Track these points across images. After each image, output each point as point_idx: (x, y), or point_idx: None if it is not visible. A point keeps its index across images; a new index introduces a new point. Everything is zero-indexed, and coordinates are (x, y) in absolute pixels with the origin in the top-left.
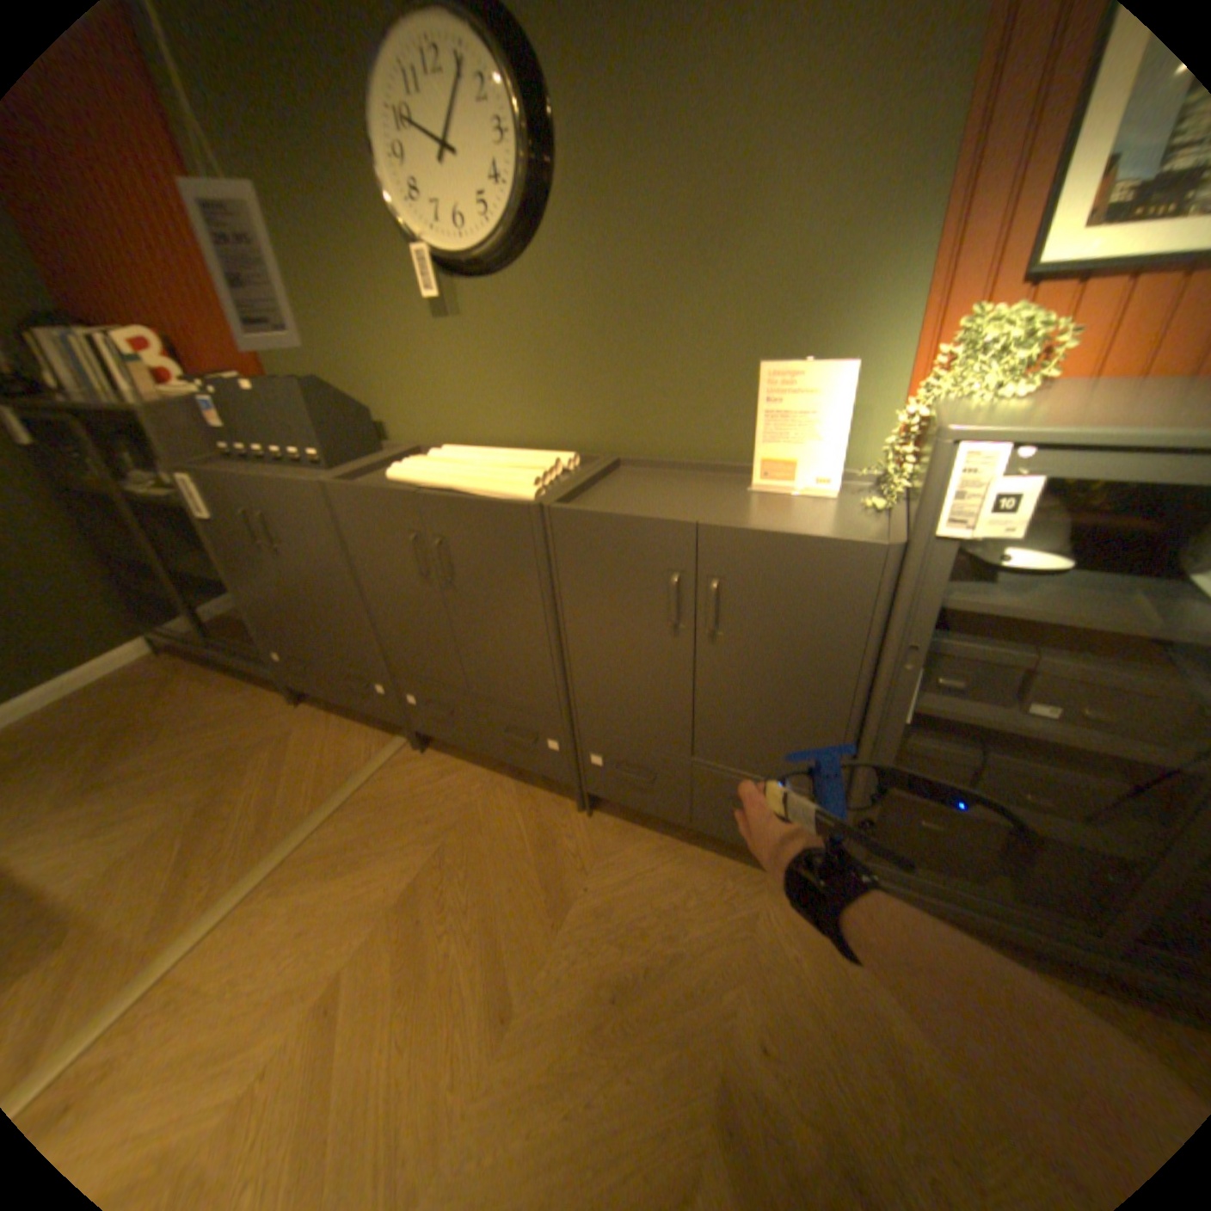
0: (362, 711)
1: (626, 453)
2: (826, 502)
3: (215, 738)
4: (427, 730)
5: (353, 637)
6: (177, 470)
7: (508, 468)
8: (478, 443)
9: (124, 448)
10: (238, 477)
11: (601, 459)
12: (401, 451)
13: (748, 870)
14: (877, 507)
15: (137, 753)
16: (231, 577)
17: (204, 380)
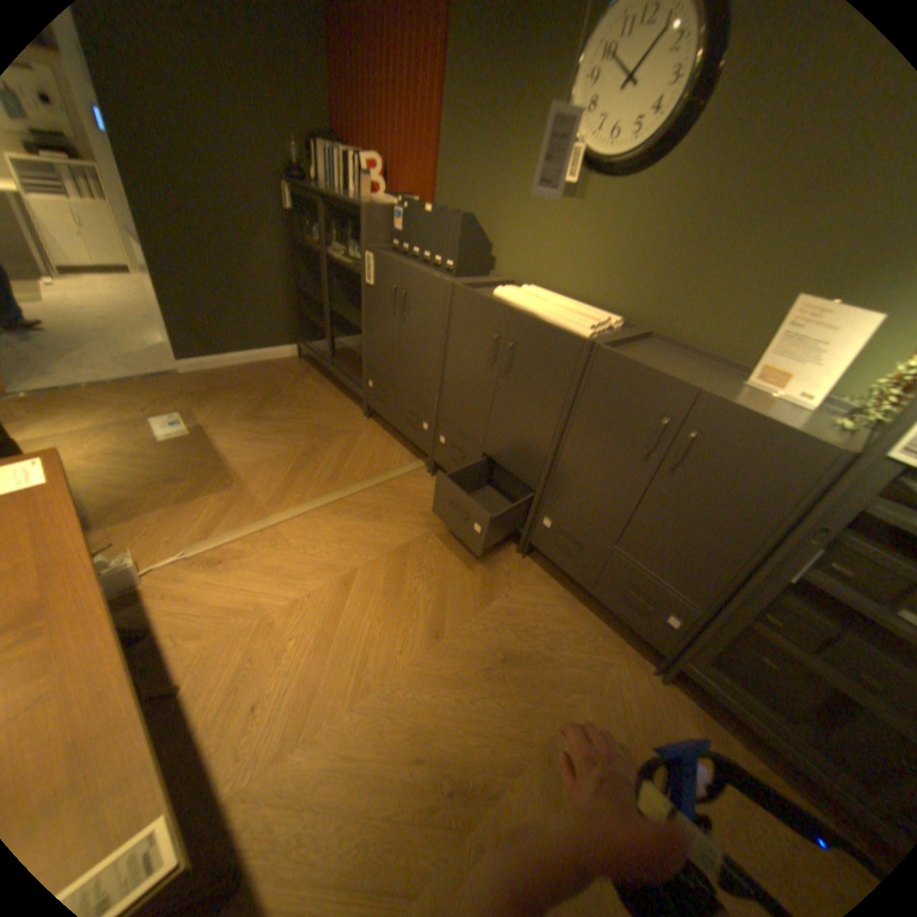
0: (407, 437)
1: (658, 330)
2: (803, 411)
3: (320, 419)
4: (442, 464)
5: (424, 388)
6: (366, 251)
7: (574, 313)
8: (554, 291)
9: (333, 228)
10: (401, 266)
11: (638, 328)
12: (501, 281)
13: (617, 637)
14: (846, 427)
15: (279, 410)
16: (367, 326)
17: (402, 198)
